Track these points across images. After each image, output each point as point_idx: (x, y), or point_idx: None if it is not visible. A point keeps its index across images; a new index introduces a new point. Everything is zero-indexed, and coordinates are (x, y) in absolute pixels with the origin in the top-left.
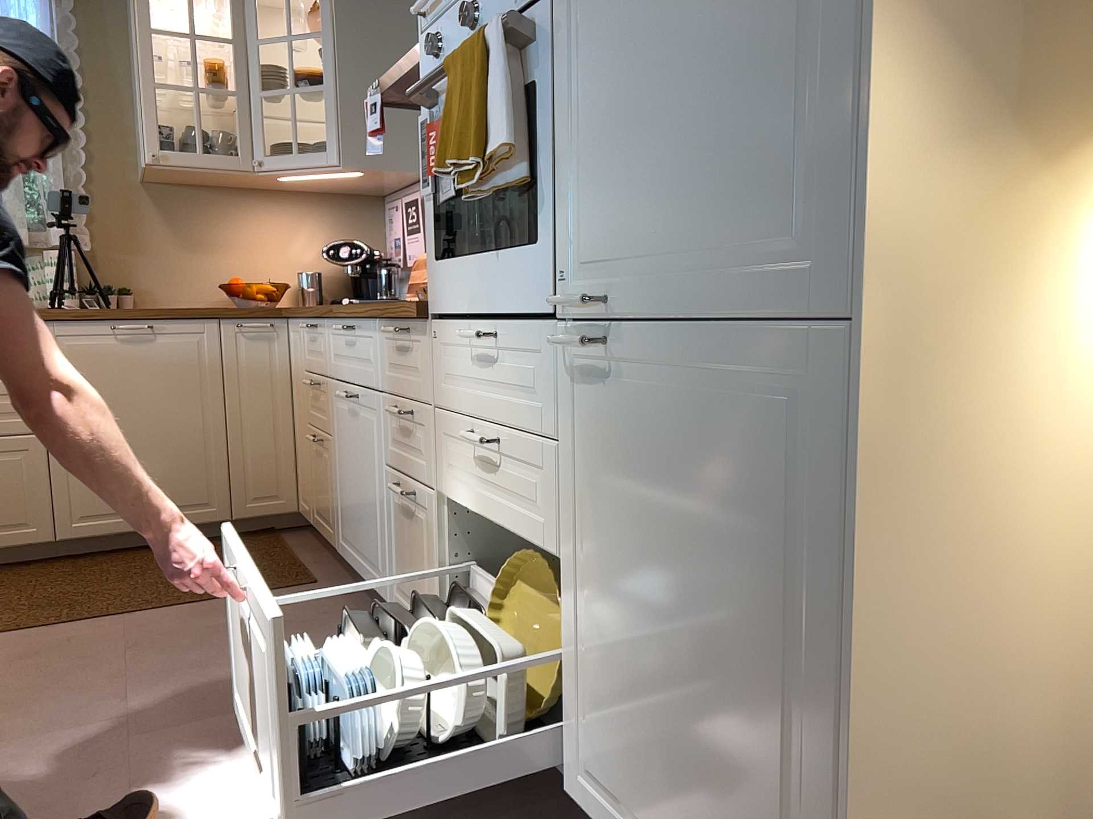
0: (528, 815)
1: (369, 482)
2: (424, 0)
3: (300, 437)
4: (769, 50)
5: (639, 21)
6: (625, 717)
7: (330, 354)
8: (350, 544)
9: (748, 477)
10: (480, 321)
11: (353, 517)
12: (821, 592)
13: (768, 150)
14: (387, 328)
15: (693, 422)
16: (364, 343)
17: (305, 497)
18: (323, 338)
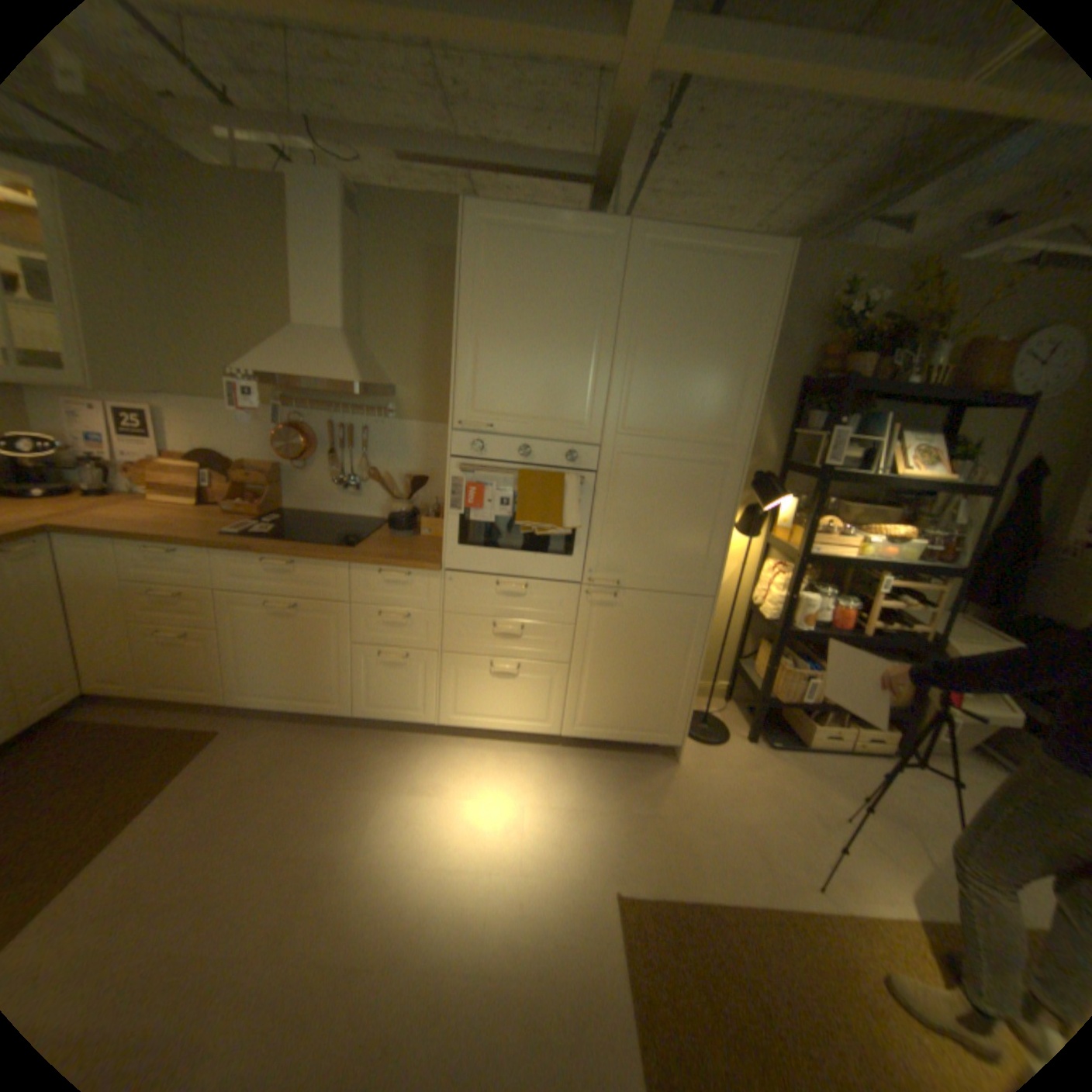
0: (530, 753)
1: (316, 655)
2: (476, 427)
3: (96, 636)
4: (694, 533)
5: (642, 505)
6: (601, 699)
7: (218, 575)
8: (263, 697)
9: (669, 628)
10: (499, 576)
11: (273, 680)
12: (688, 650)
13: (689, 556)
14: (385, 572)
15: (649, 616)
16: (313, 574)
17: (111, 682)
18: (193, 563)
